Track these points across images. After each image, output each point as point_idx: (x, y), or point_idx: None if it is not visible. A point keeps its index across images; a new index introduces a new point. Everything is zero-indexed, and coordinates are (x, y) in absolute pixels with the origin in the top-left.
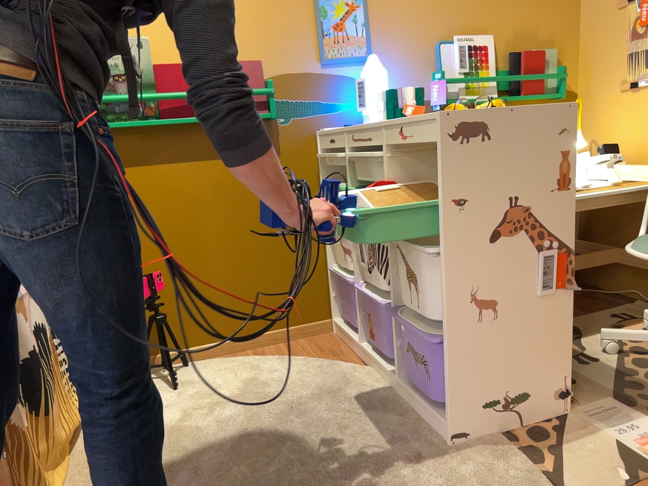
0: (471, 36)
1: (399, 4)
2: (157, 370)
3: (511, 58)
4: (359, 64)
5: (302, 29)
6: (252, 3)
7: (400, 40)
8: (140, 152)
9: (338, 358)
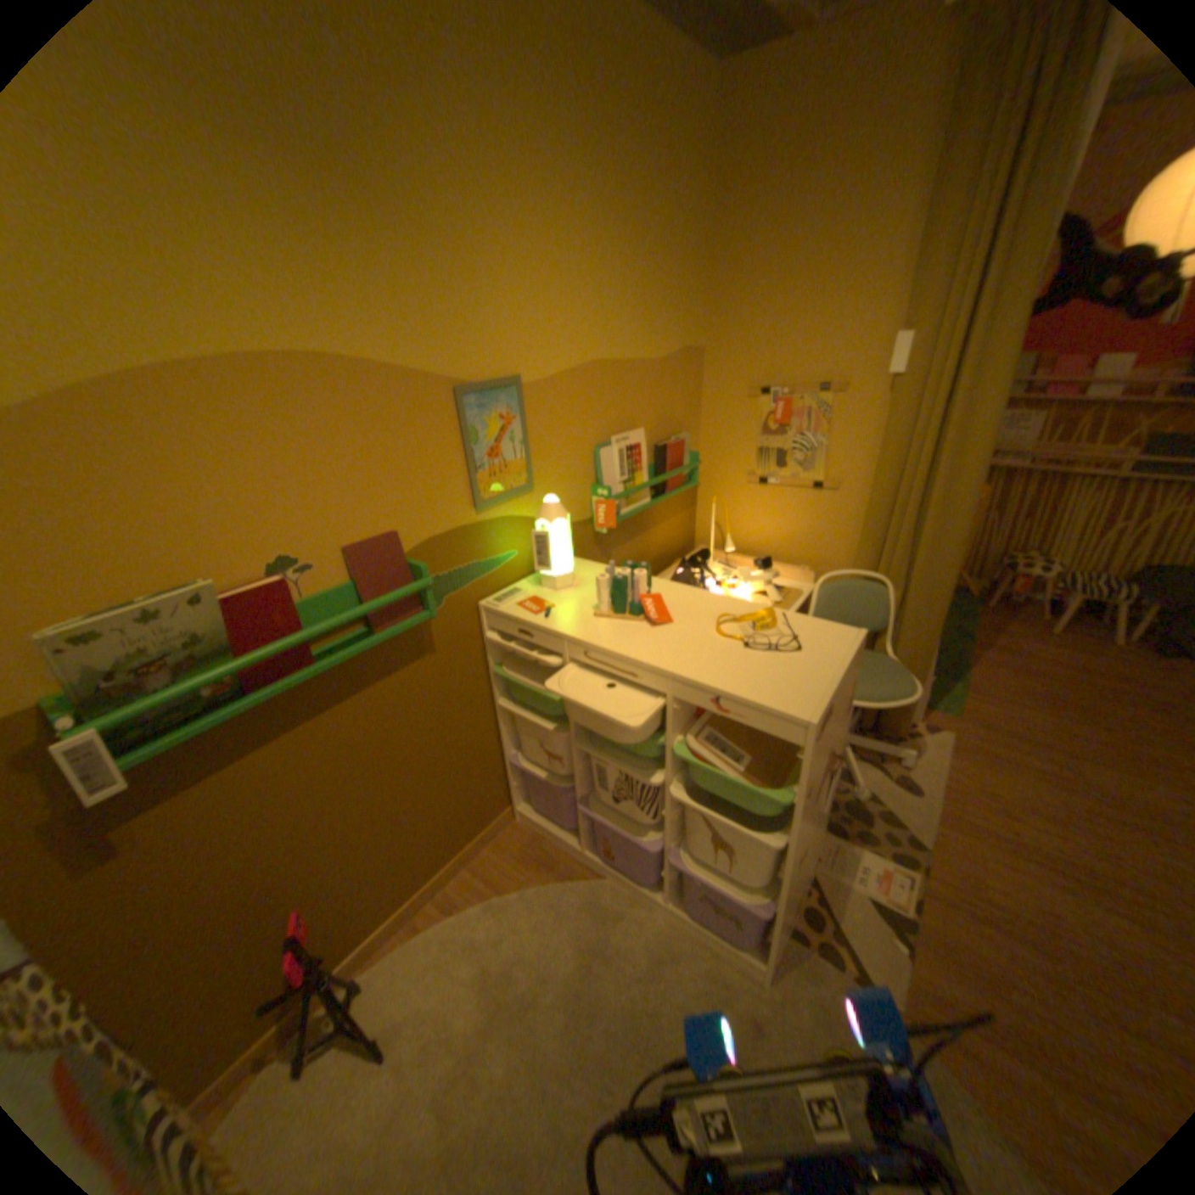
0: (625, 432)
1: (558, 403)
2: (318, 1031)
3: (658, 451)
4: (520, 496)
5: (447, 463)
6: (368, 437)
7: (561, 451)
8: (206, 753)
9: (555, 871)
